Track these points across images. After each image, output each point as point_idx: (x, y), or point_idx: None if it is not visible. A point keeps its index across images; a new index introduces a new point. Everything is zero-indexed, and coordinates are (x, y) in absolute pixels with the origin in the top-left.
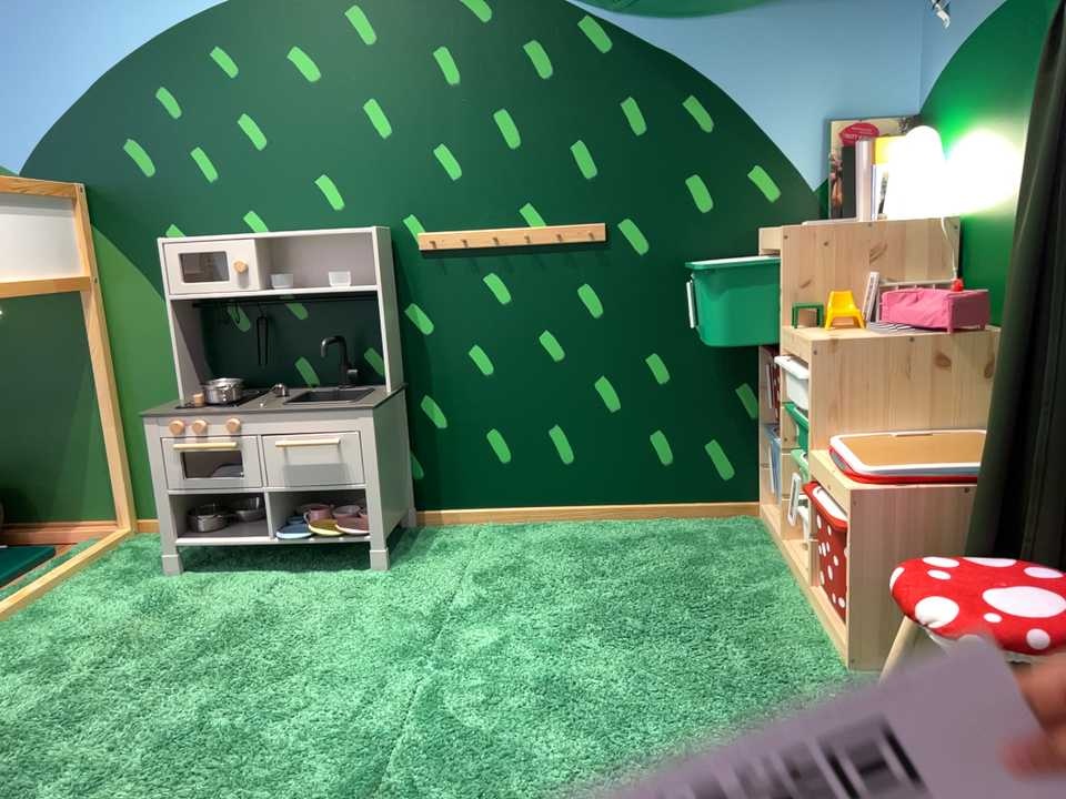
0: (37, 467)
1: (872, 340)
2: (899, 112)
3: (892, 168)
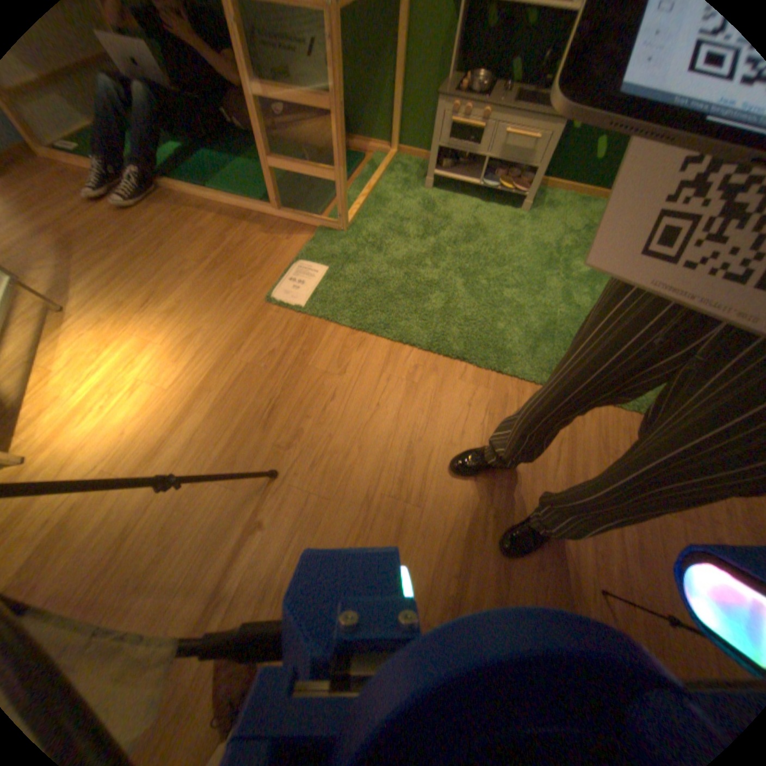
0: (352, 100)
1: None
2: None
3: None
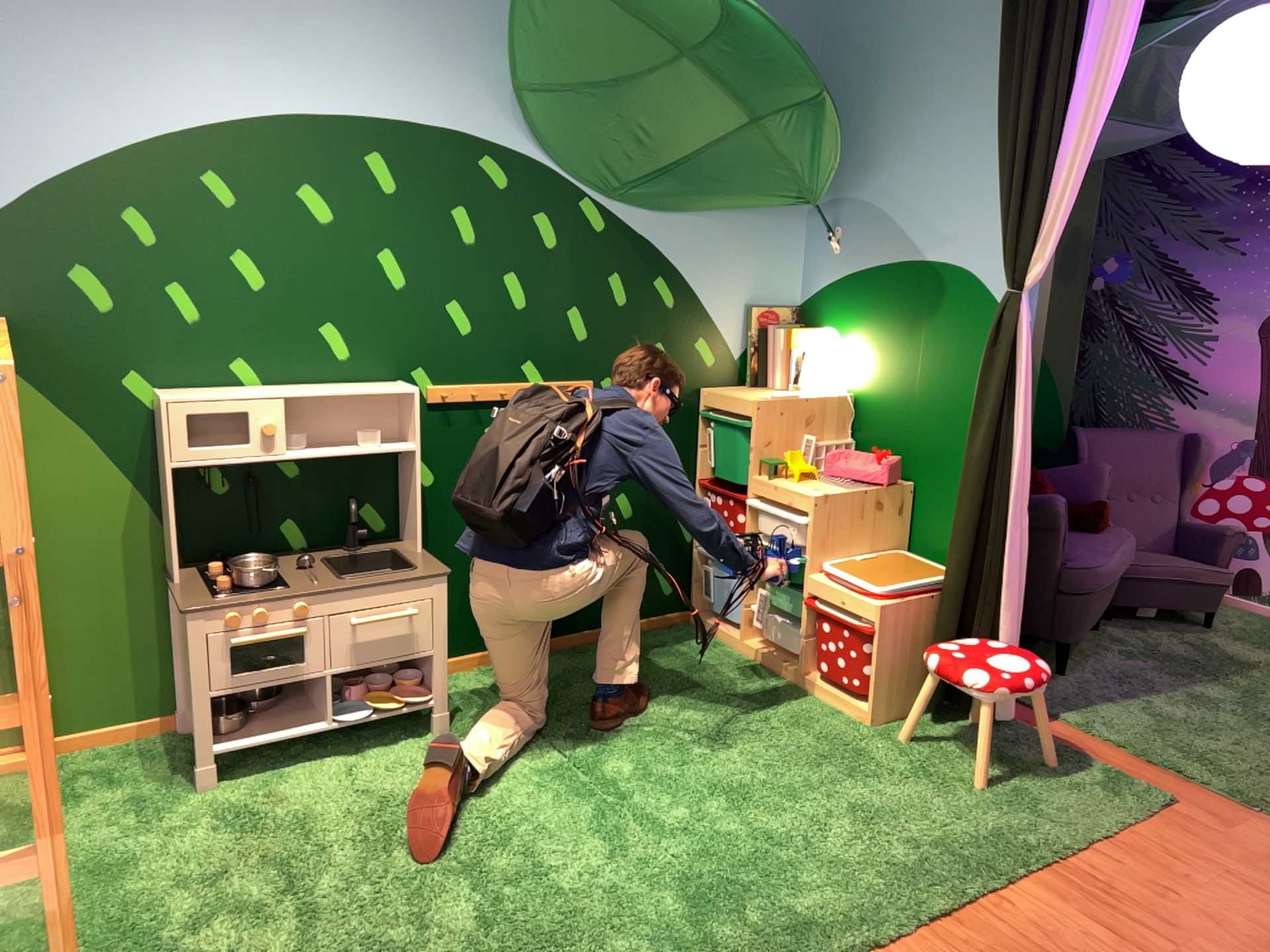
0: None
1: (840, 493)
2: (786, 305)
3: (803, 355)
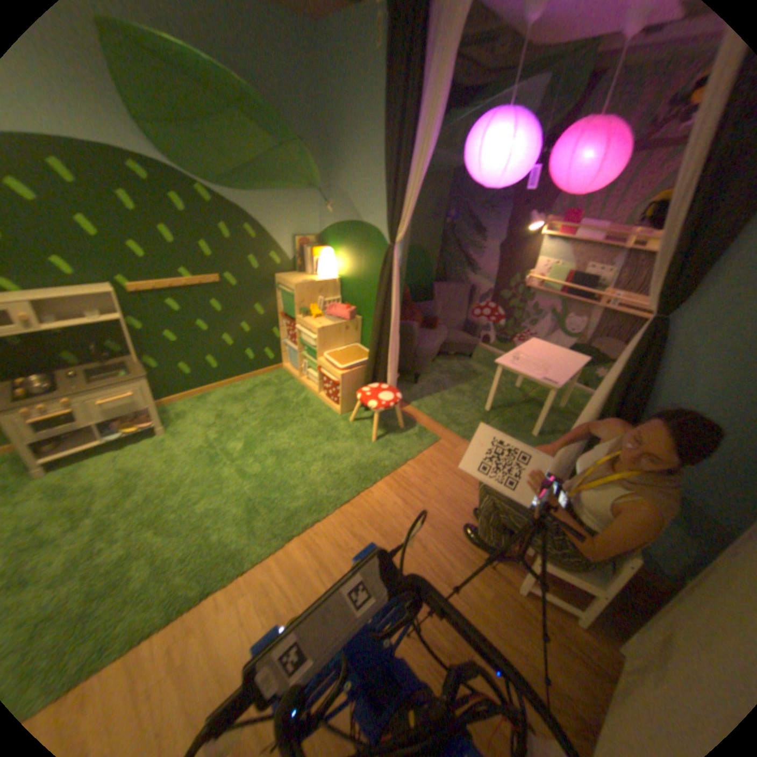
0: None
1: (330, 326)
2: (314, 234)
3: (319, 261)
